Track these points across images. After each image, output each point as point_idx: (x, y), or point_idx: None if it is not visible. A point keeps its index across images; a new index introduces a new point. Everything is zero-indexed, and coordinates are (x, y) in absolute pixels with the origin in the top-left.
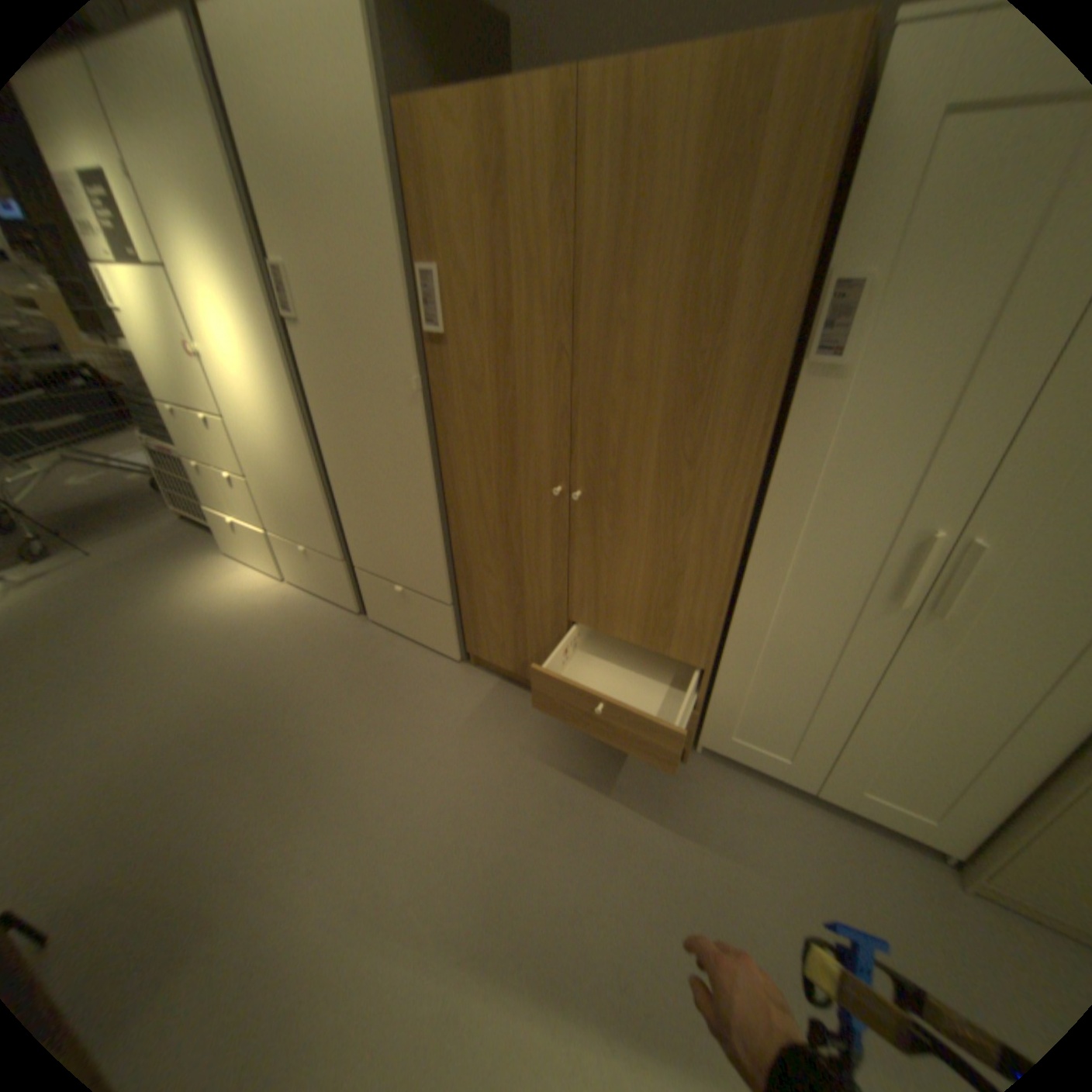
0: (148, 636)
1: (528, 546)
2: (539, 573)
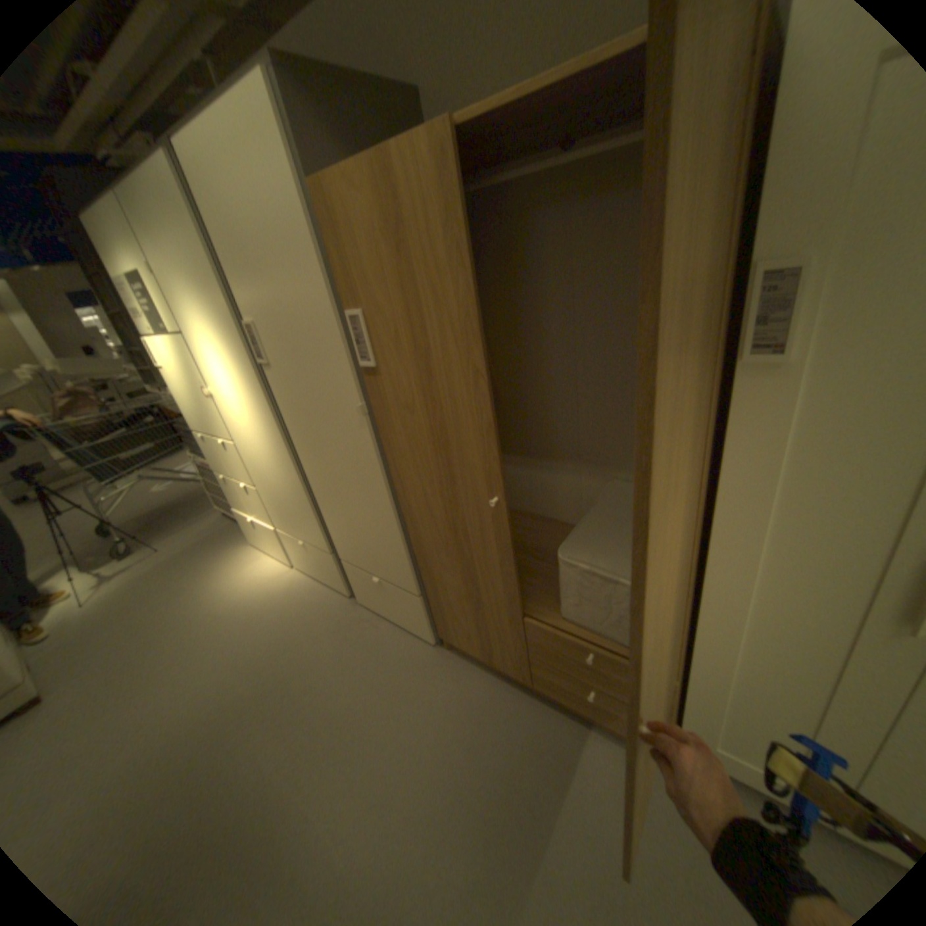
0: (187, 622)
1: (476, 548)
2: (490, 574)
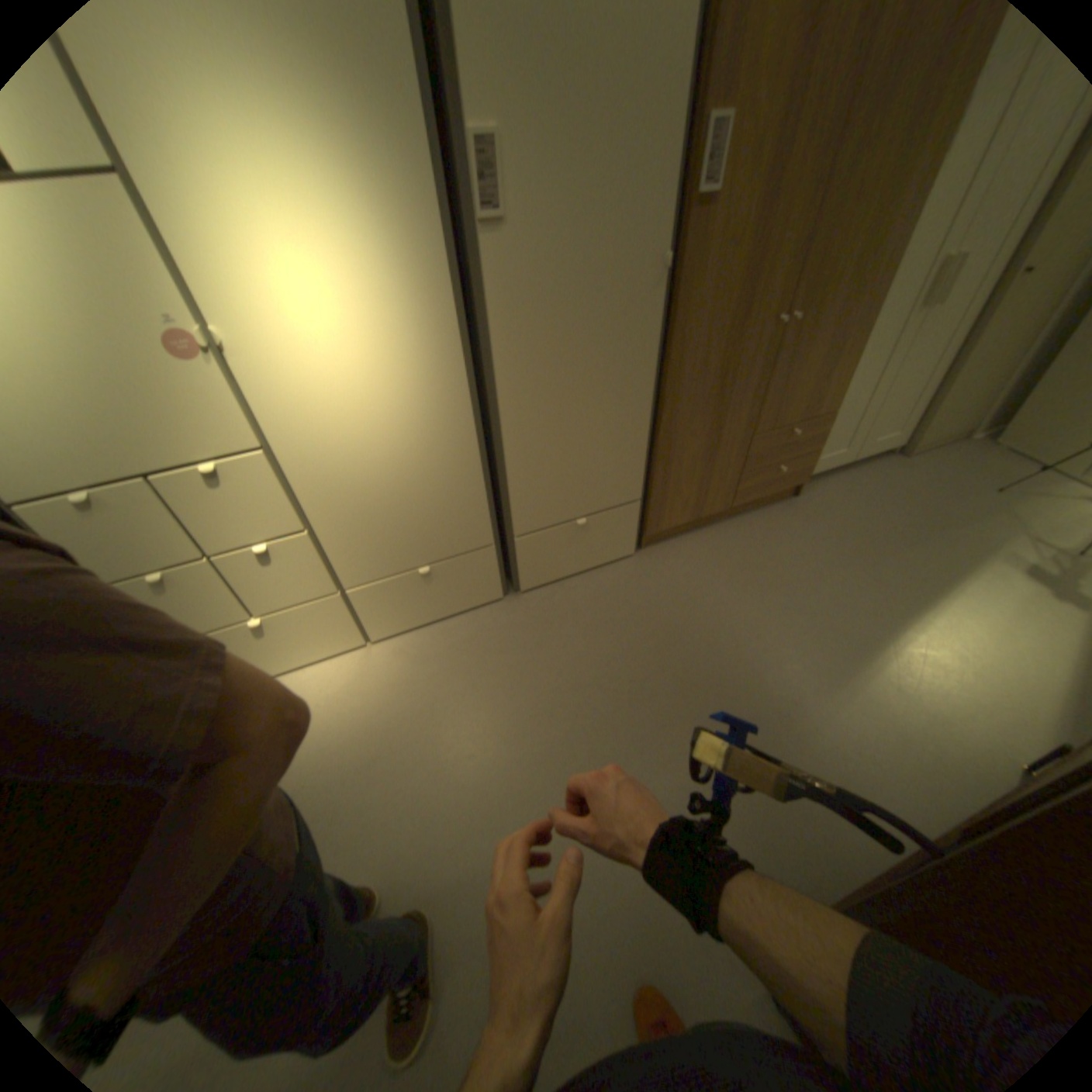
0: (321, 822)
1: (736, 388)
2: (739, 409)
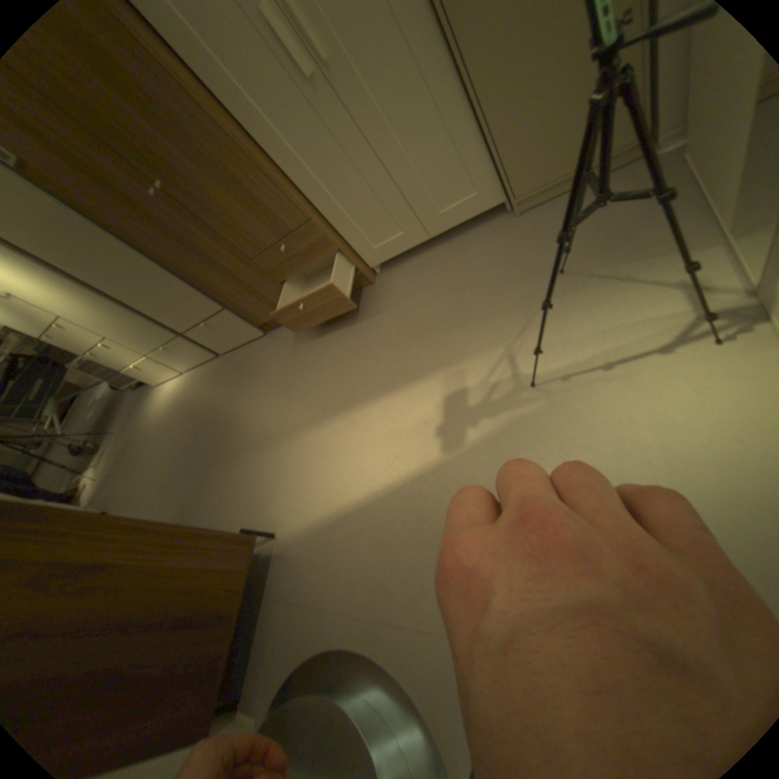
0: (149, 437)
1: (192, 238)
2: (214, 248)
